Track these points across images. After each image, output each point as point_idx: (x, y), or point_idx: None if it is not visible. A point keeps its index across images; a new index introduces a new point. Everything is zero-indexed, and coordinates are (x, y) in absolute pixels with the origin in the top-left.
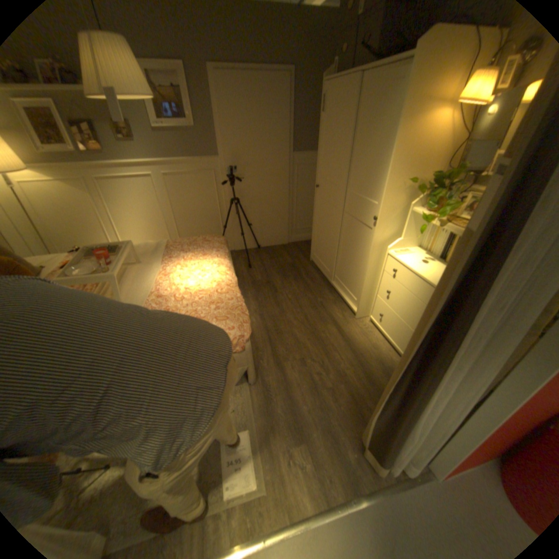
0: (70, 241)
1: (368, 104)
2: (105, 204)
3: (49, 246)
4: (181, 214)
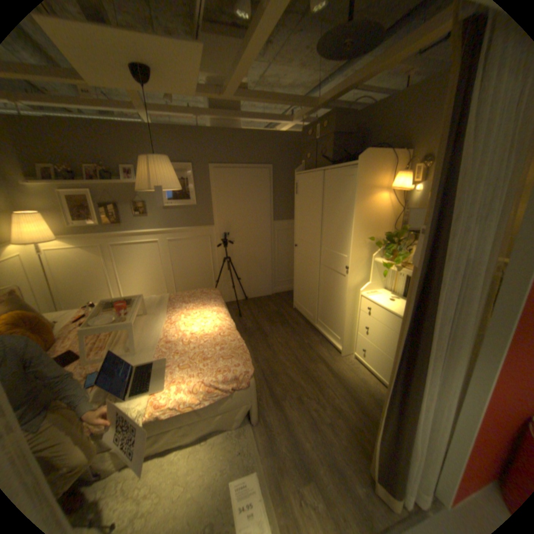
0: (77, 299)
1: (330, 190)
2: (115, 266)
3: (56, 305)
4: (179, 272)
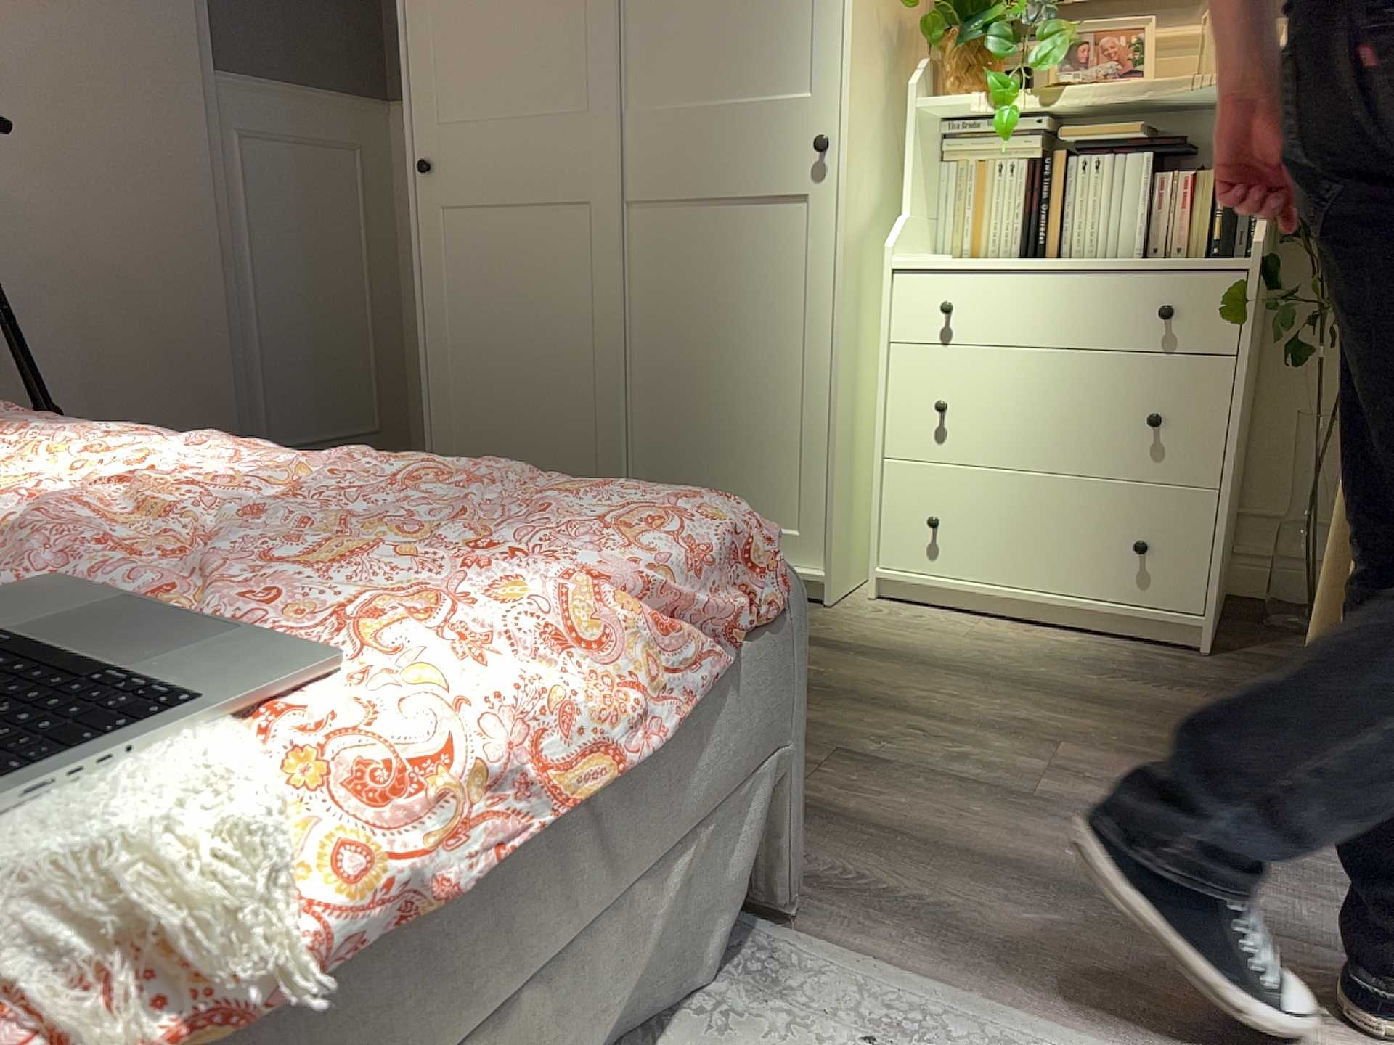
0: None
1: None
2: None
3: None
4: None
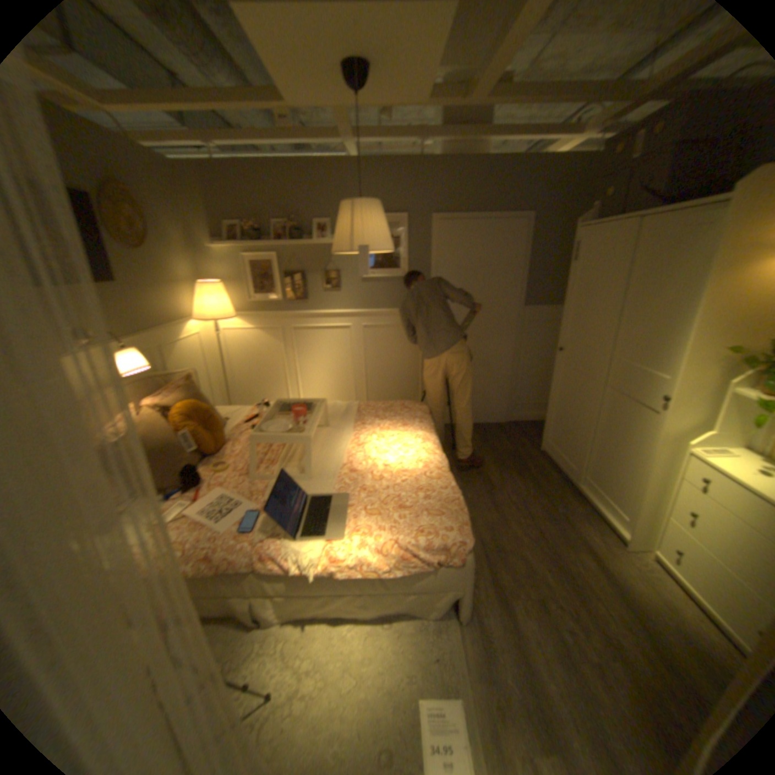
0: (249, 394)
1: (651, 253)
2: (295, 356)
3: (228, 398)
4: (373, 373)
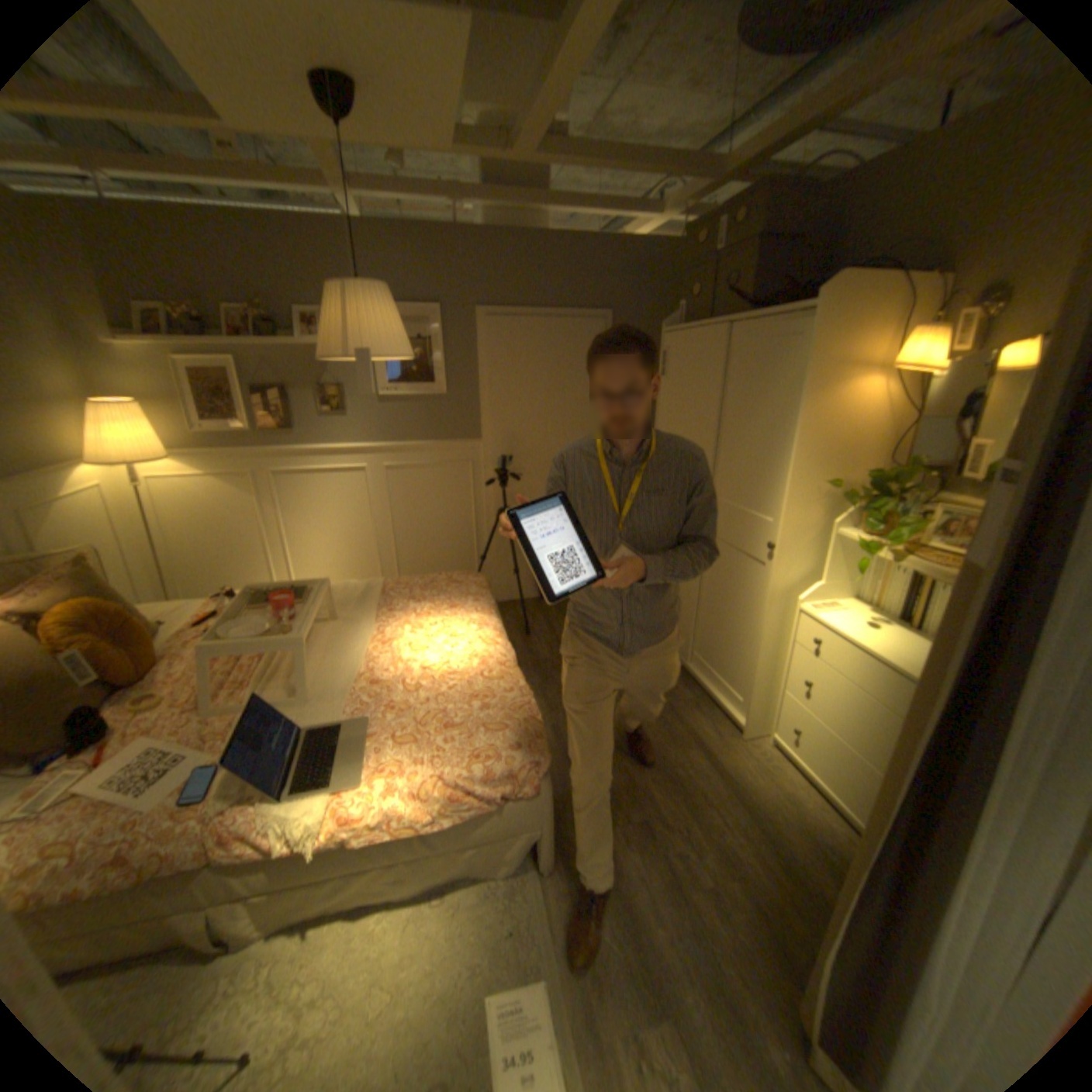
0: (205, 579)
1: (743, 368)
2: (280, 516)
3: (166, 588)
4: (406, 535)
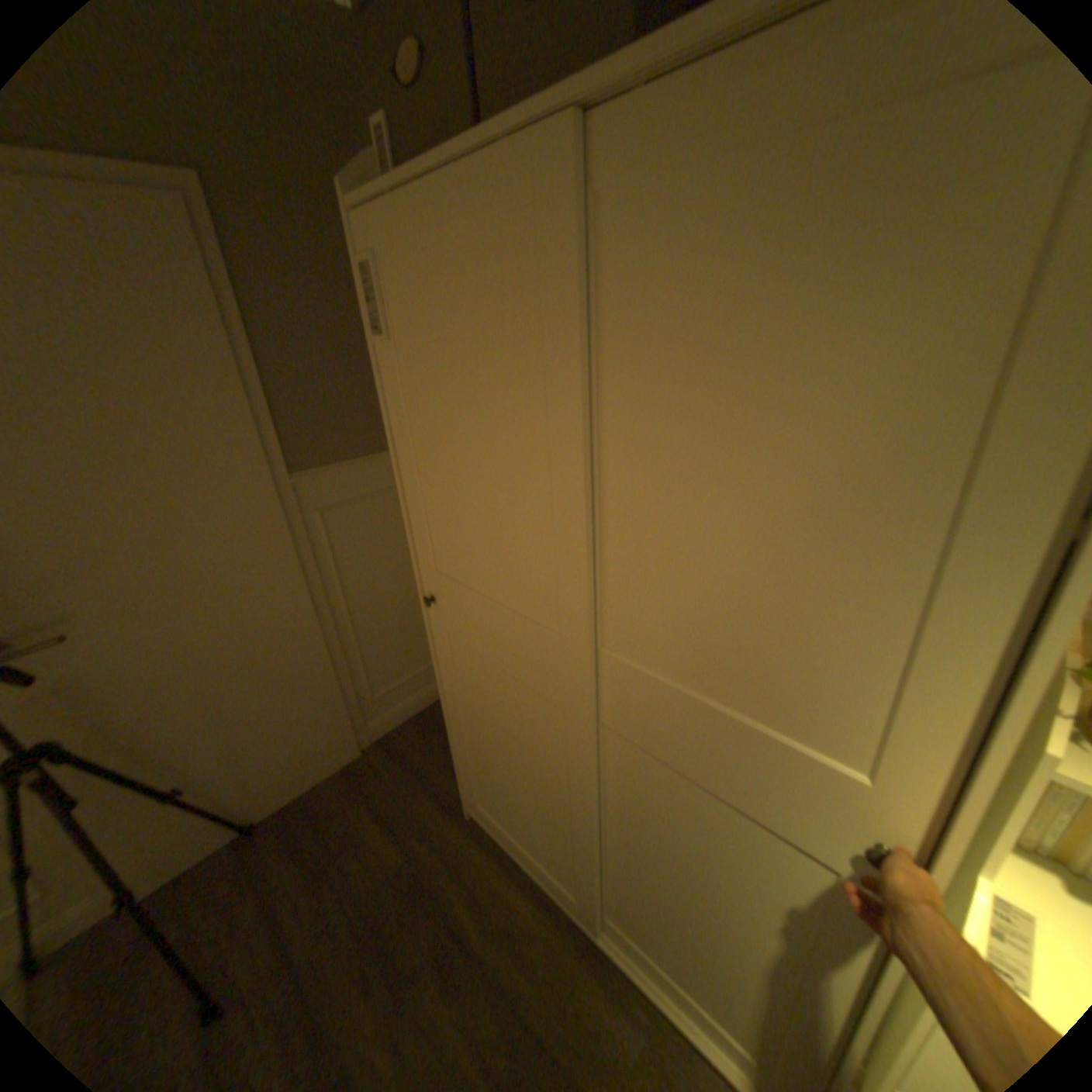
0: None
1: (665, 282)
2: None
3: None
4: None
